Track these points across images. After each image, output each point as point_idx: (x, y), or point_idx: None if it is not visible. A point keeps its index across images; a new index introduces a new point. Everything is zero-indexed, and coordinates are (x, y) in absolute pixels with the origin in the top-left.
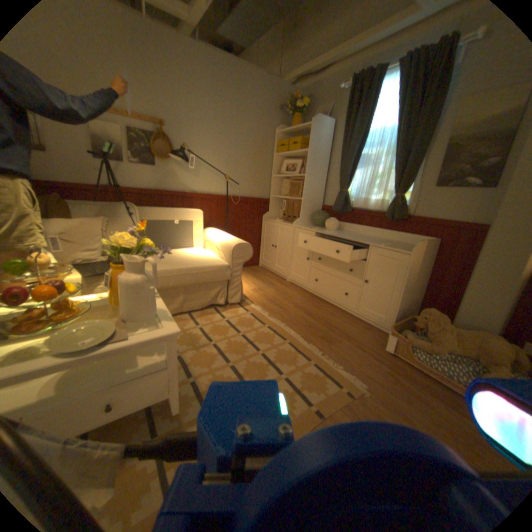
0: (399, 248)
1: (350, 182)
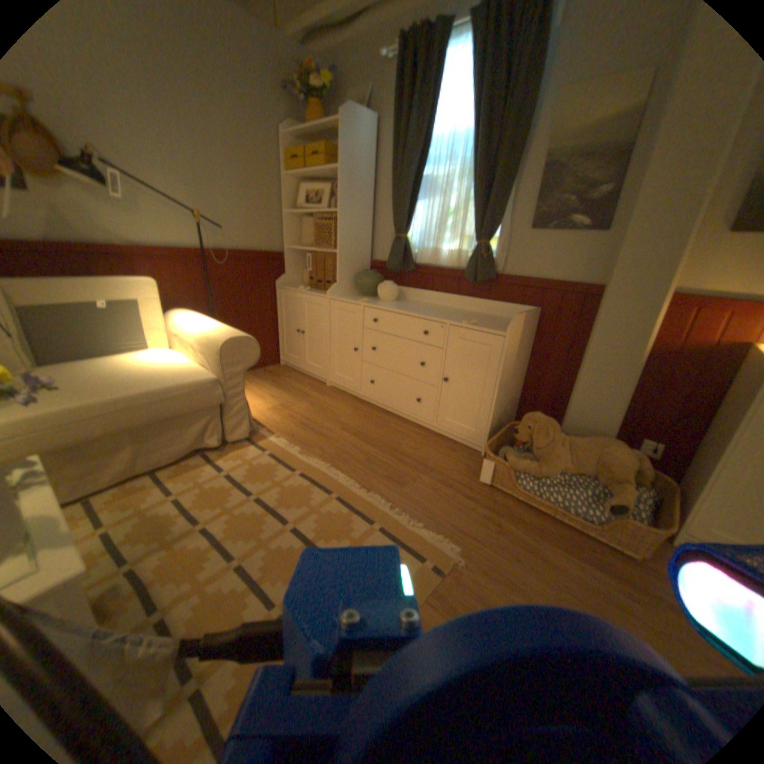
0: (489, 326)
1: (410, 222)
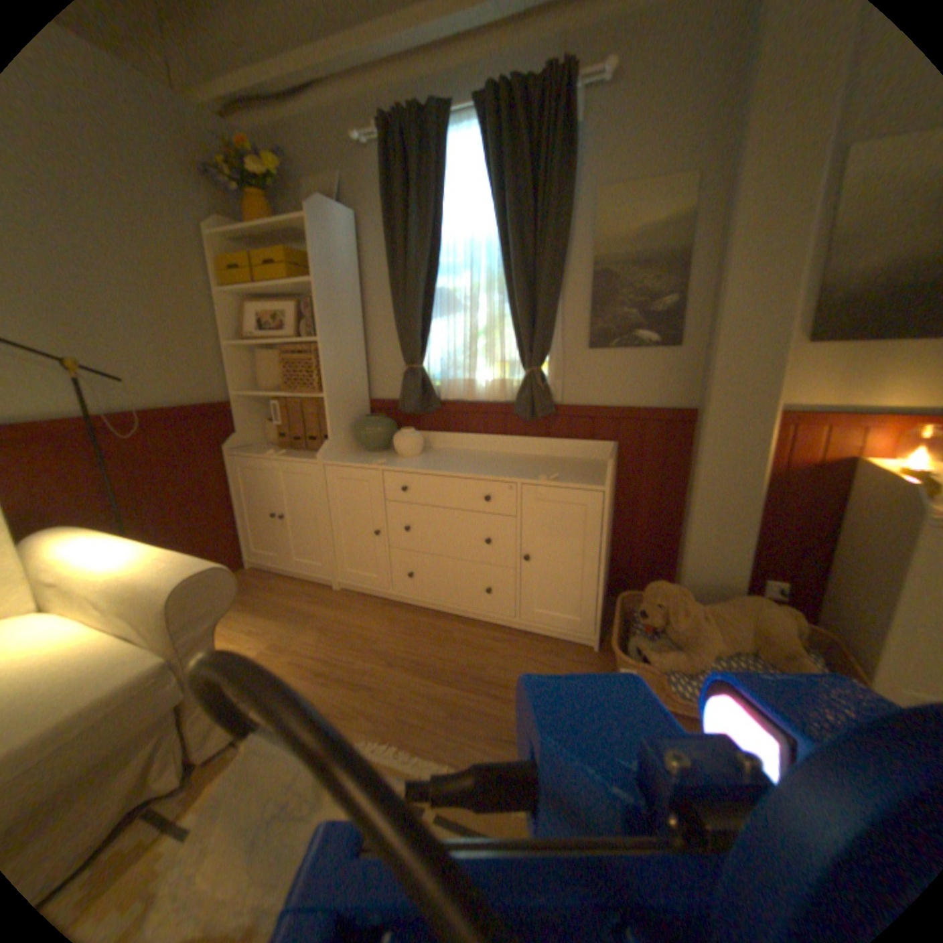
0: (573, 477)
1: (424, 348)
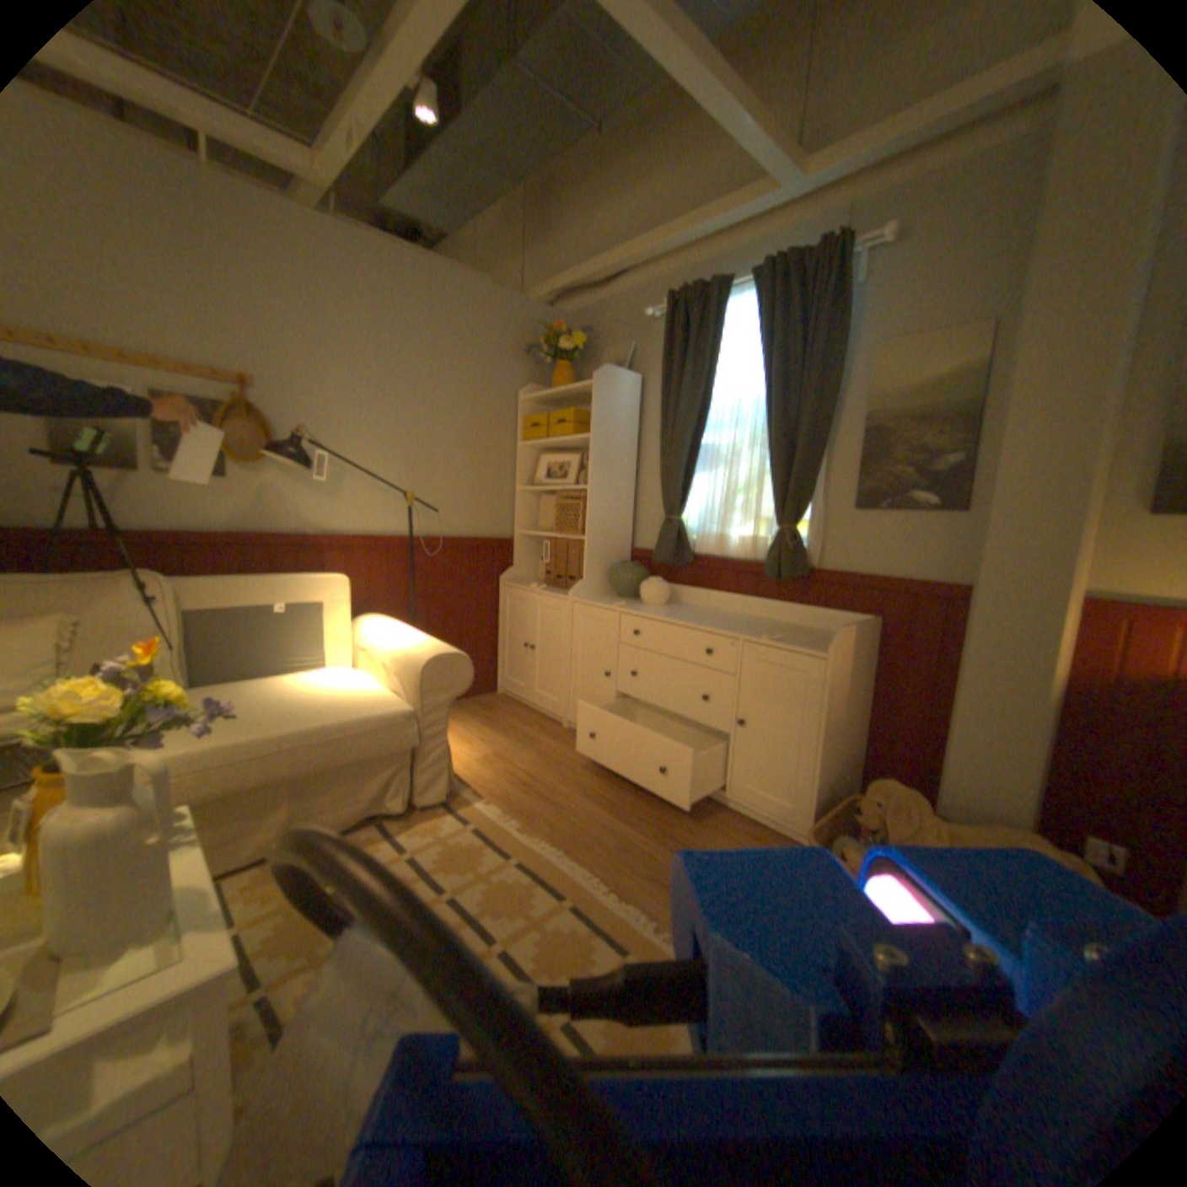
0: (802, 643)
1: (684, 501)
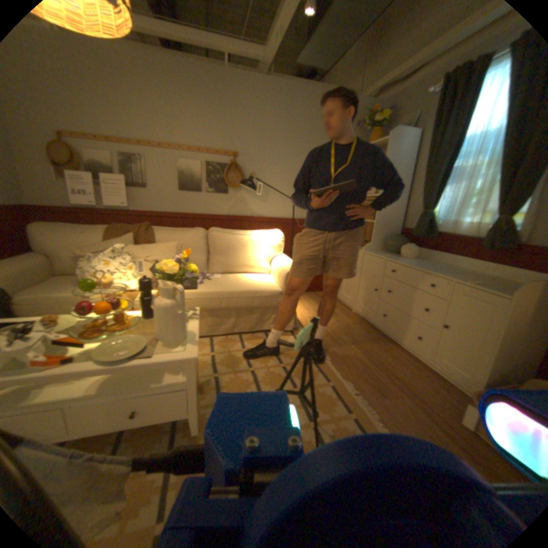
0: (498, 288)
1: (438, 201)
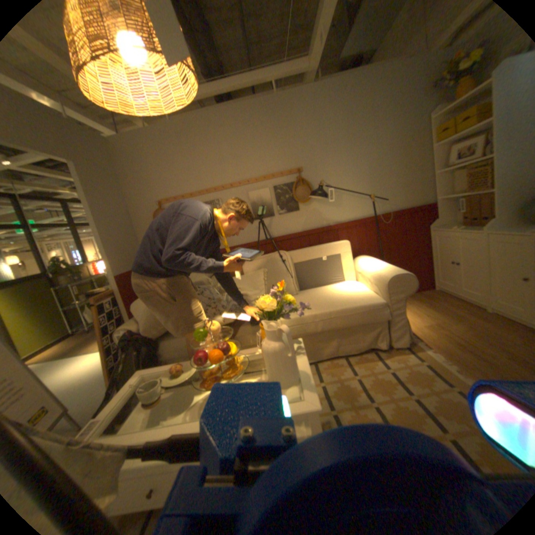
0: None
1: None
